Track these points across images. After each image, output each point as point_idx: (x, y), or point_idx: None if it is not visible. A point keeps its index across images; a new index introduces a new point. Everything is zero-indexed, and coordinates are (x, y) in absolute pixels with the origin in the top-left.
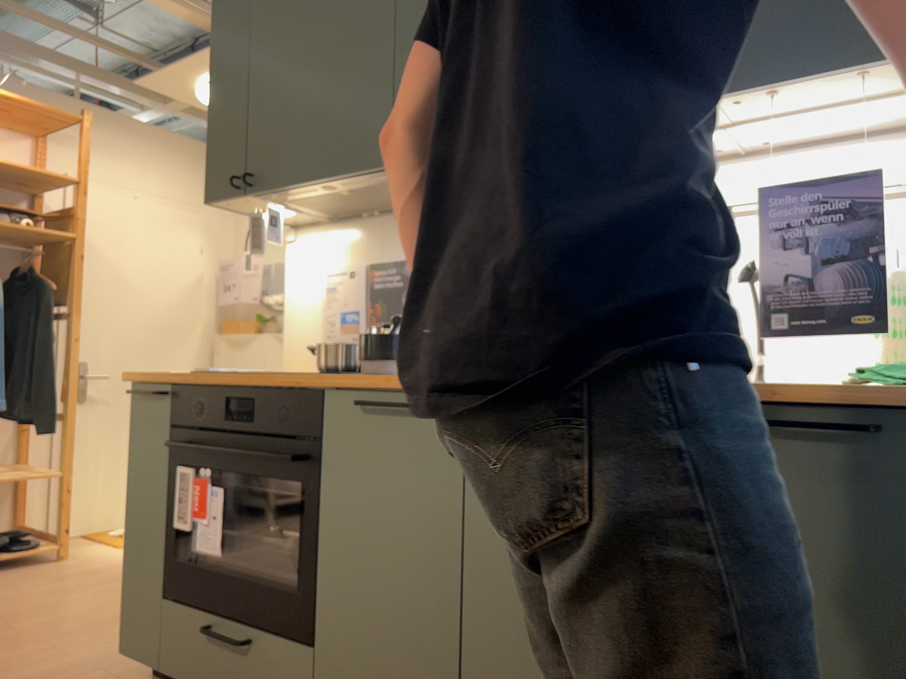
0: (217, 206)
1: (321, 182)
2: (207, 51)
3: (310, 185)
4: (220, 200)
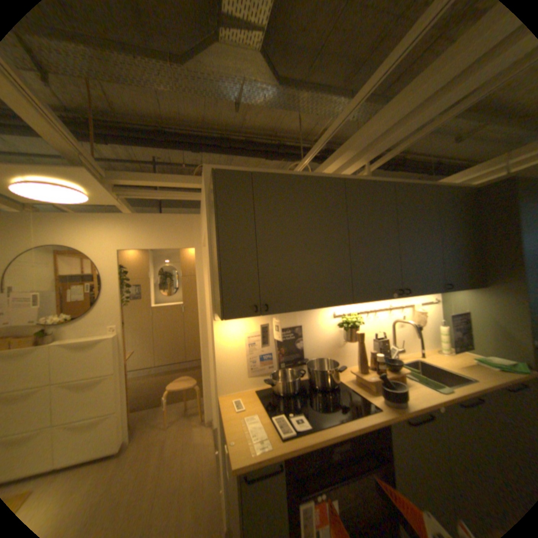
0: (225, 319)
1: (310, 309)
2: (64, 167)
3: (303, 310)
4: (234, 317)
